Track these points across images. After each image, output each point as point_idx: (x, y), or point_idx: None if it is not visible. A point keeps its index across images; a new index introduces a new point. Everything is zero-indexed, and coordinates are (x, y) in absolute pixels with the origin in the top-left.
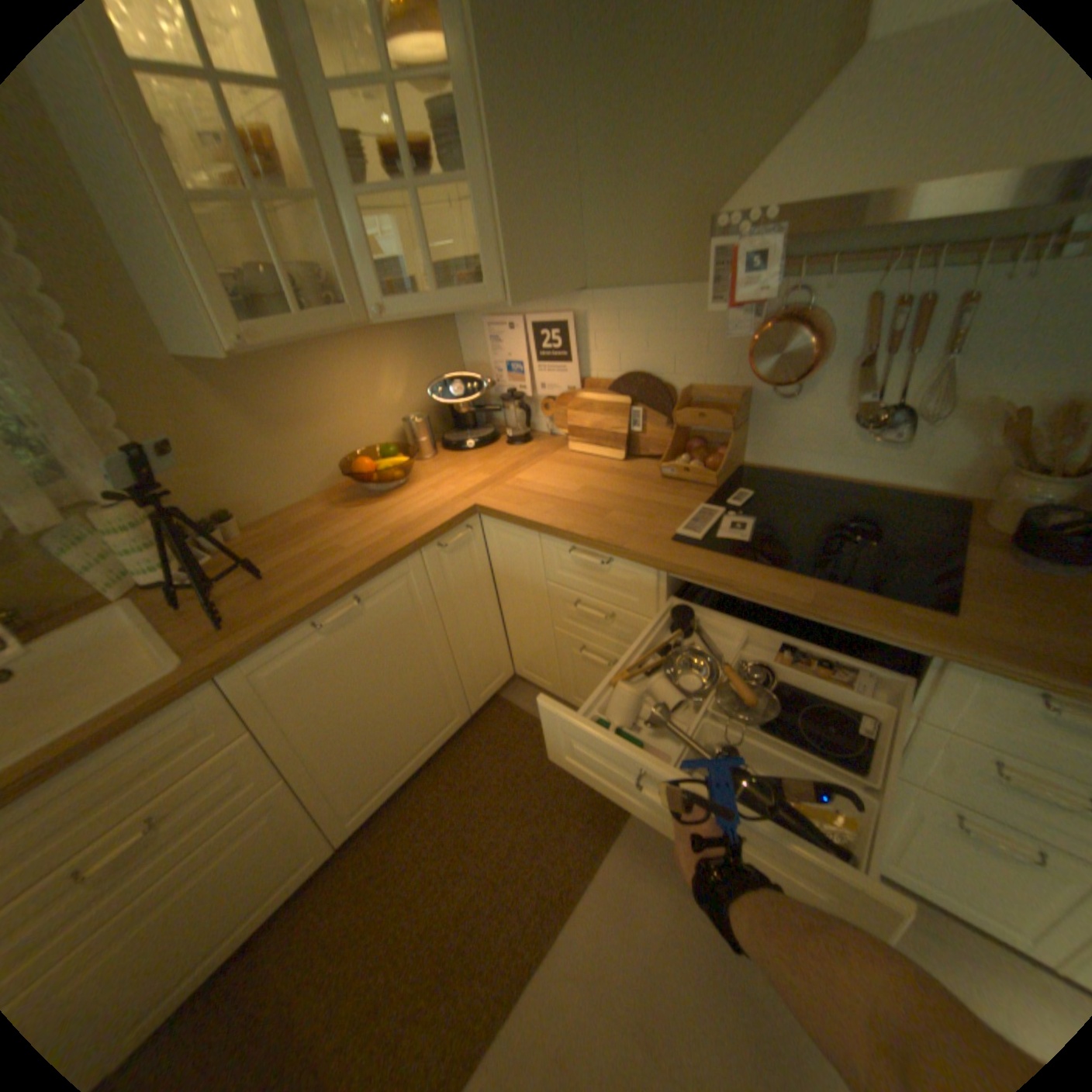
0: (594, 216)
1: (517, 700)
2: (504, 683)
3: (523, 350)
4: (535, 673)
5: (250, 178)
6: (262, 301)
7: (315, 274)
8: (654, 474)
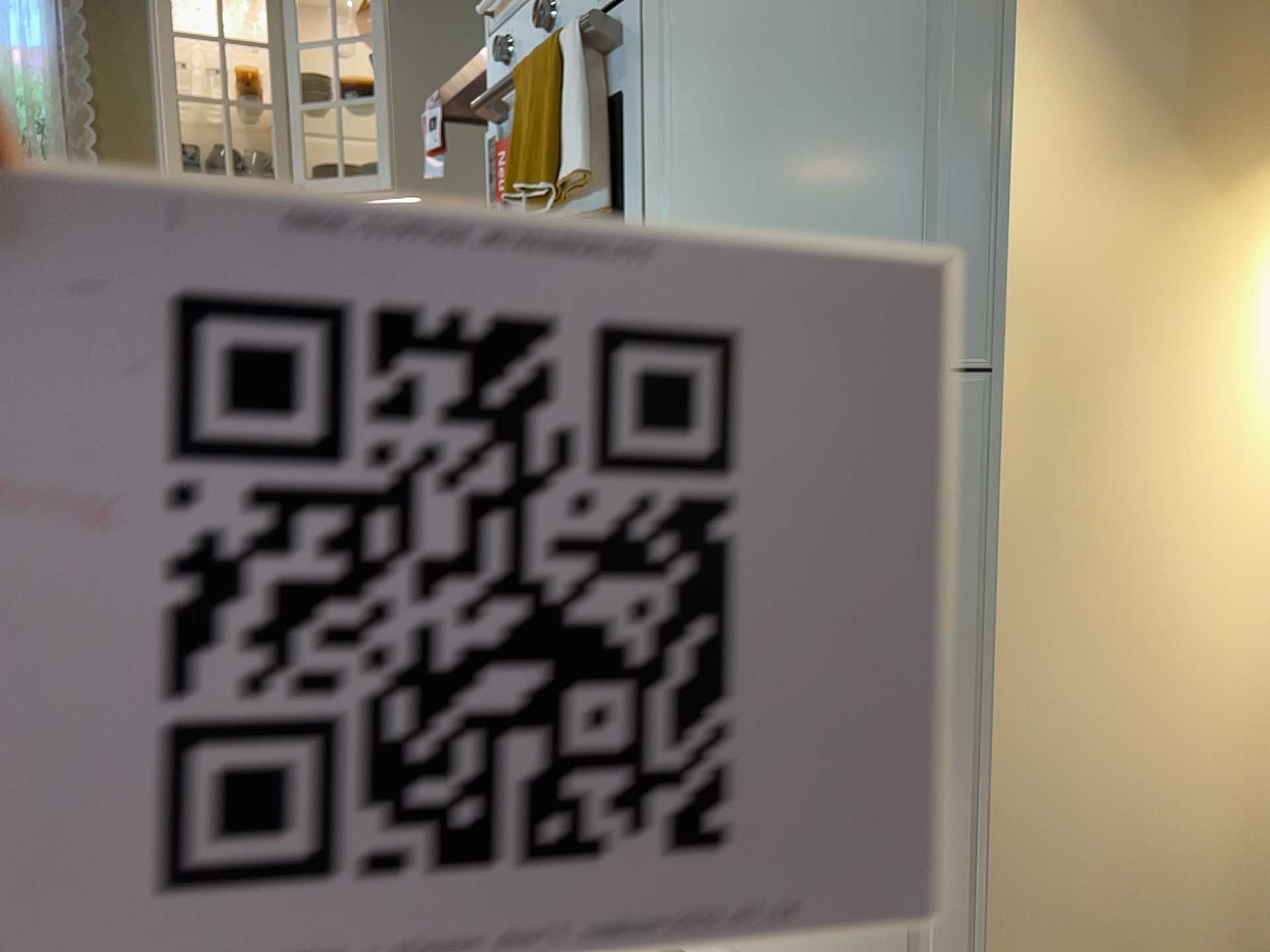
0: None
1: None
2: None
3: None
4: None
5: (240, 97)
6: (217, 170)
7: (266, 160)
8: None
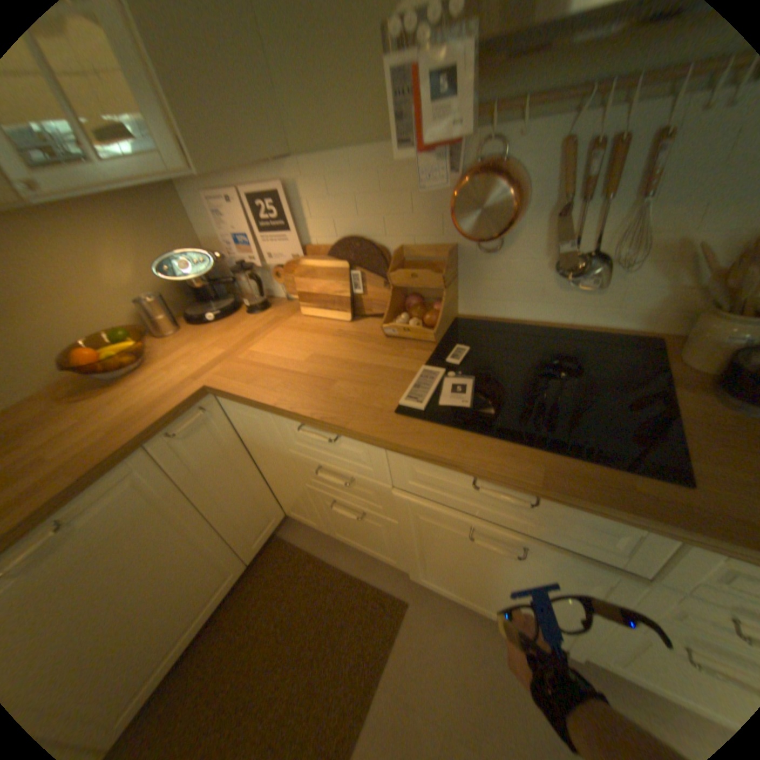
0: (281, 71)
1: (291, 536)
2: (275, 526)
3: (245, 221)
4: (301, 515)
5: None
6: None
7: None
8: (378, 334)
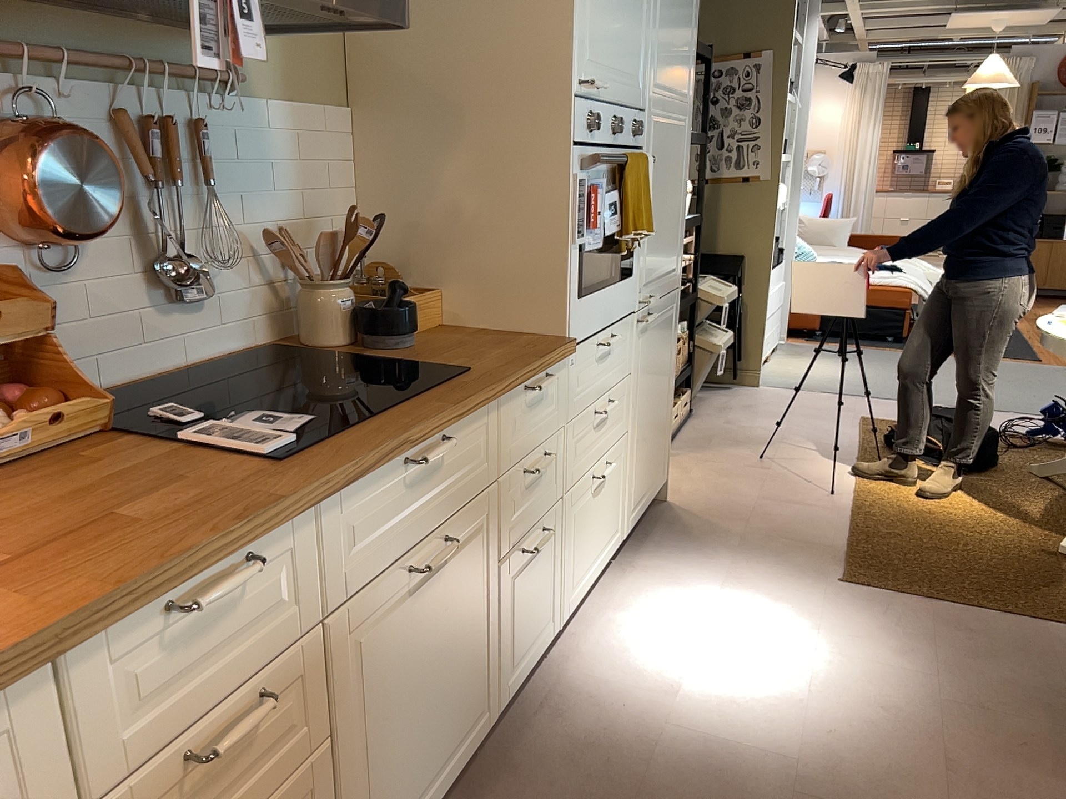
0: None
1: None
2: None
3: None
4: None
5: None
6: None
7: None
8: None
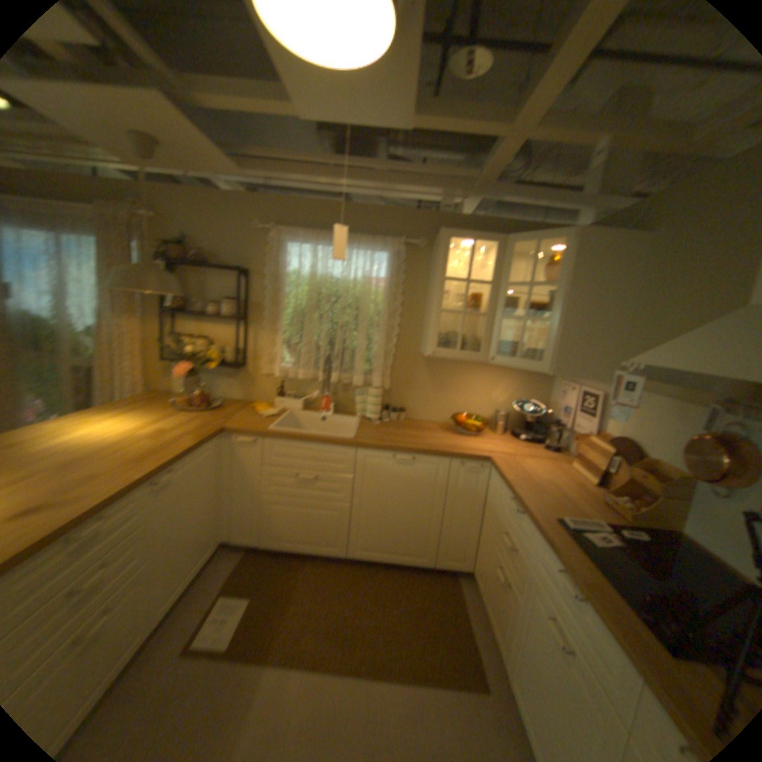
0: (633, 350)
1: (464, 591)
2: (462, 573)
3: (578, 405)
4: (479, 579)
5: (468, 308)
6: (450, 345)
7: (475, 341)
8: (602, 502)
